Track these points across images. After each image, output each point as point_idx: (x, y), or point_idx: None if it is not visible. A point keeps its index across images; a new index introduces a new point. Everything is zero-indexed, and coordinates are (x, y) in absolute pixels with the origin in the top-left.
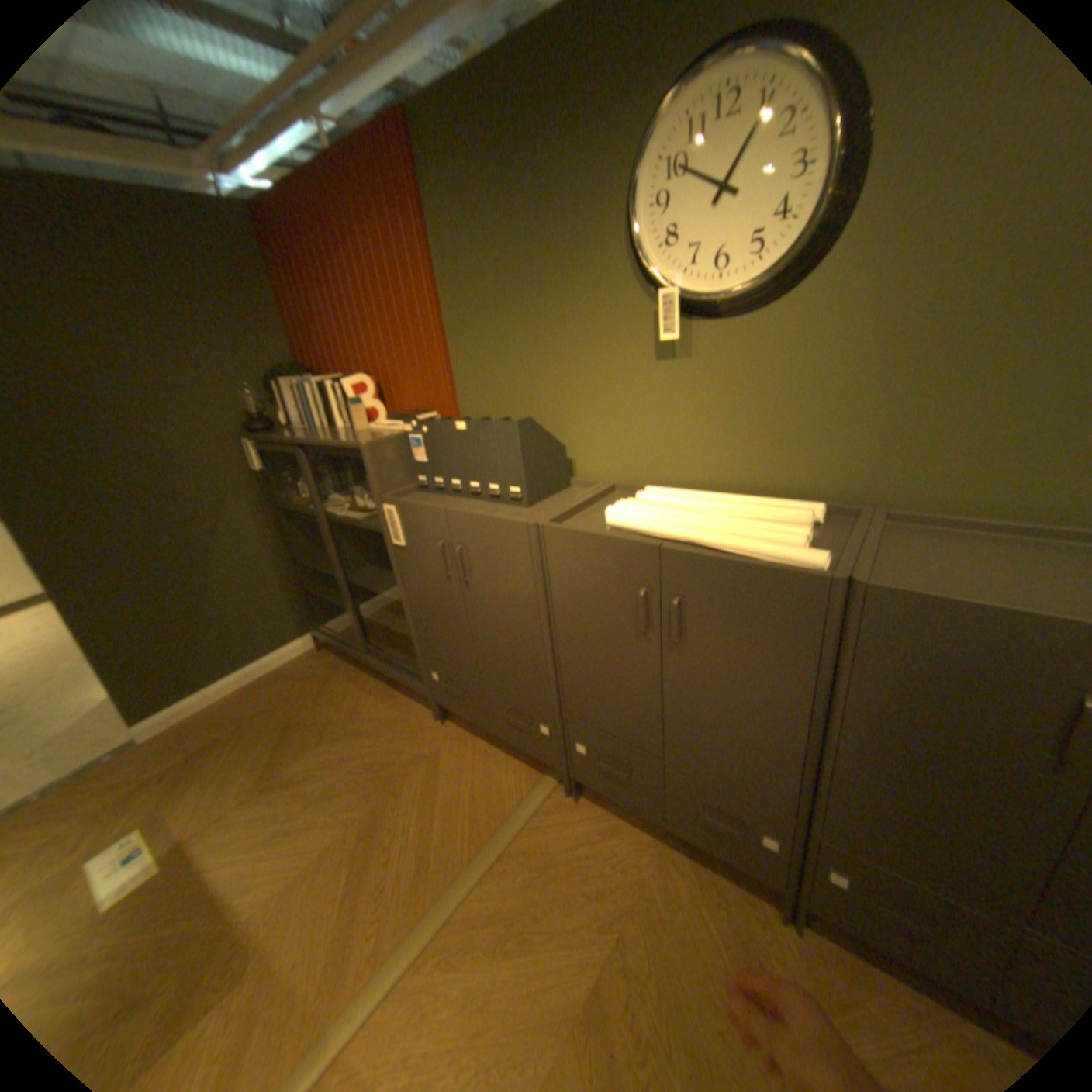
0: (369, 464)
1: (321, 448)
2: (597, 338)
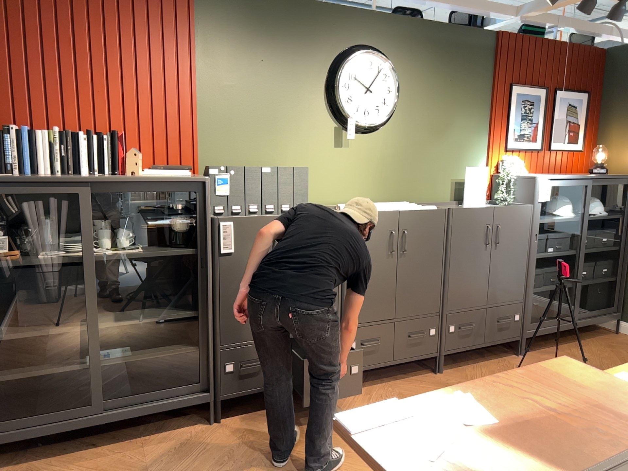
0: (207, 192)
1: (123, 185)
2: (307, 133)
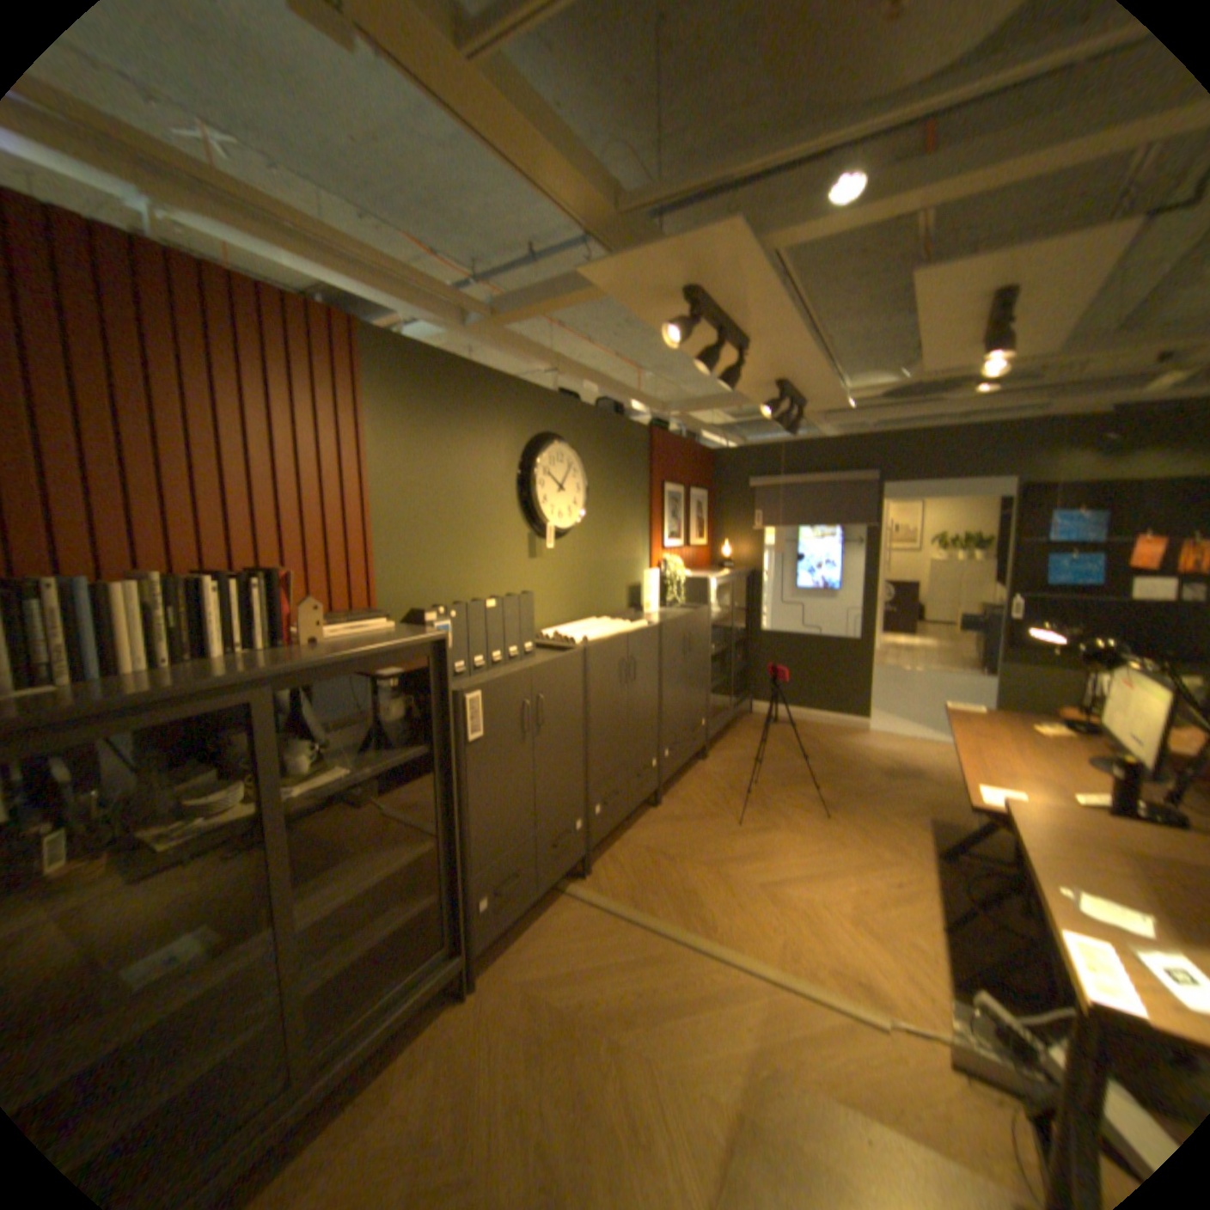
0: (450, 654)
1: (327, 668)
2: (502, 545)
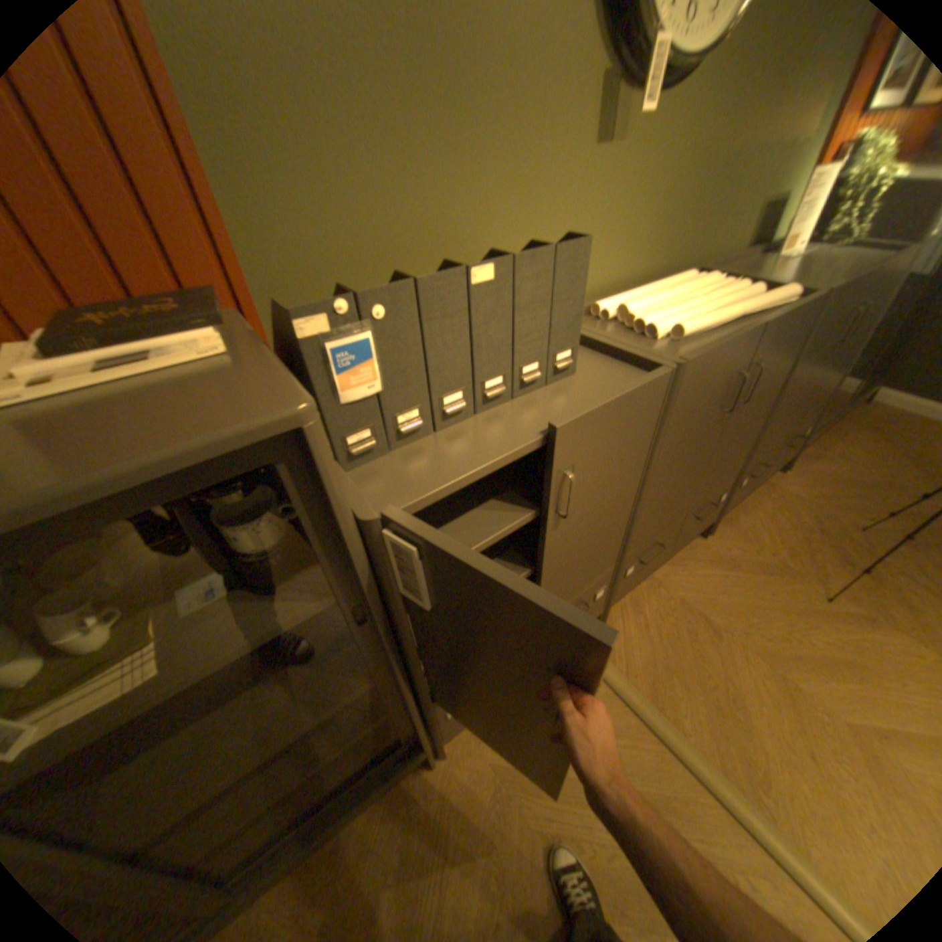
0: (325, 457)
1: None
2: (539, 101)
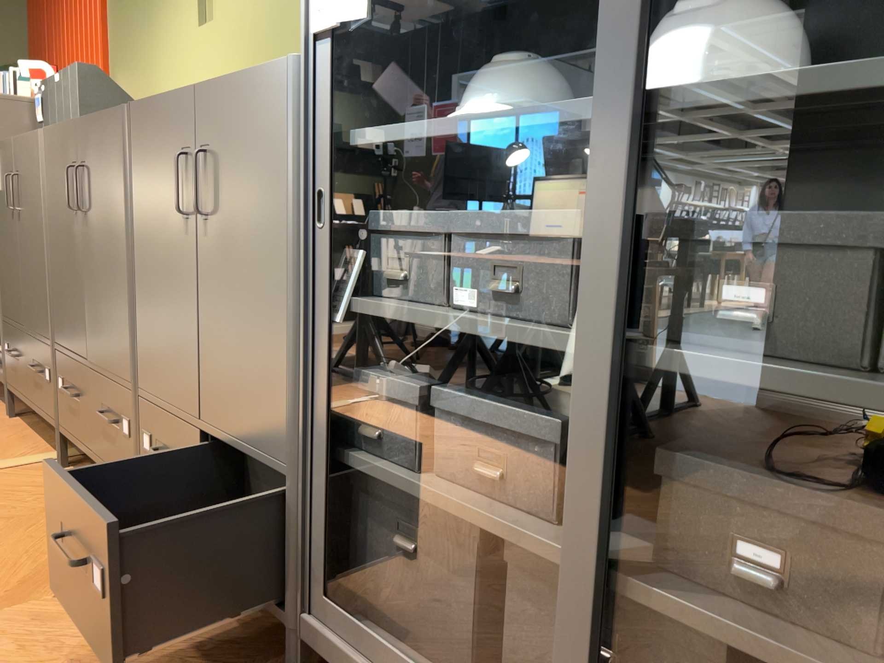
0: None
1: None
2: (174, 16)
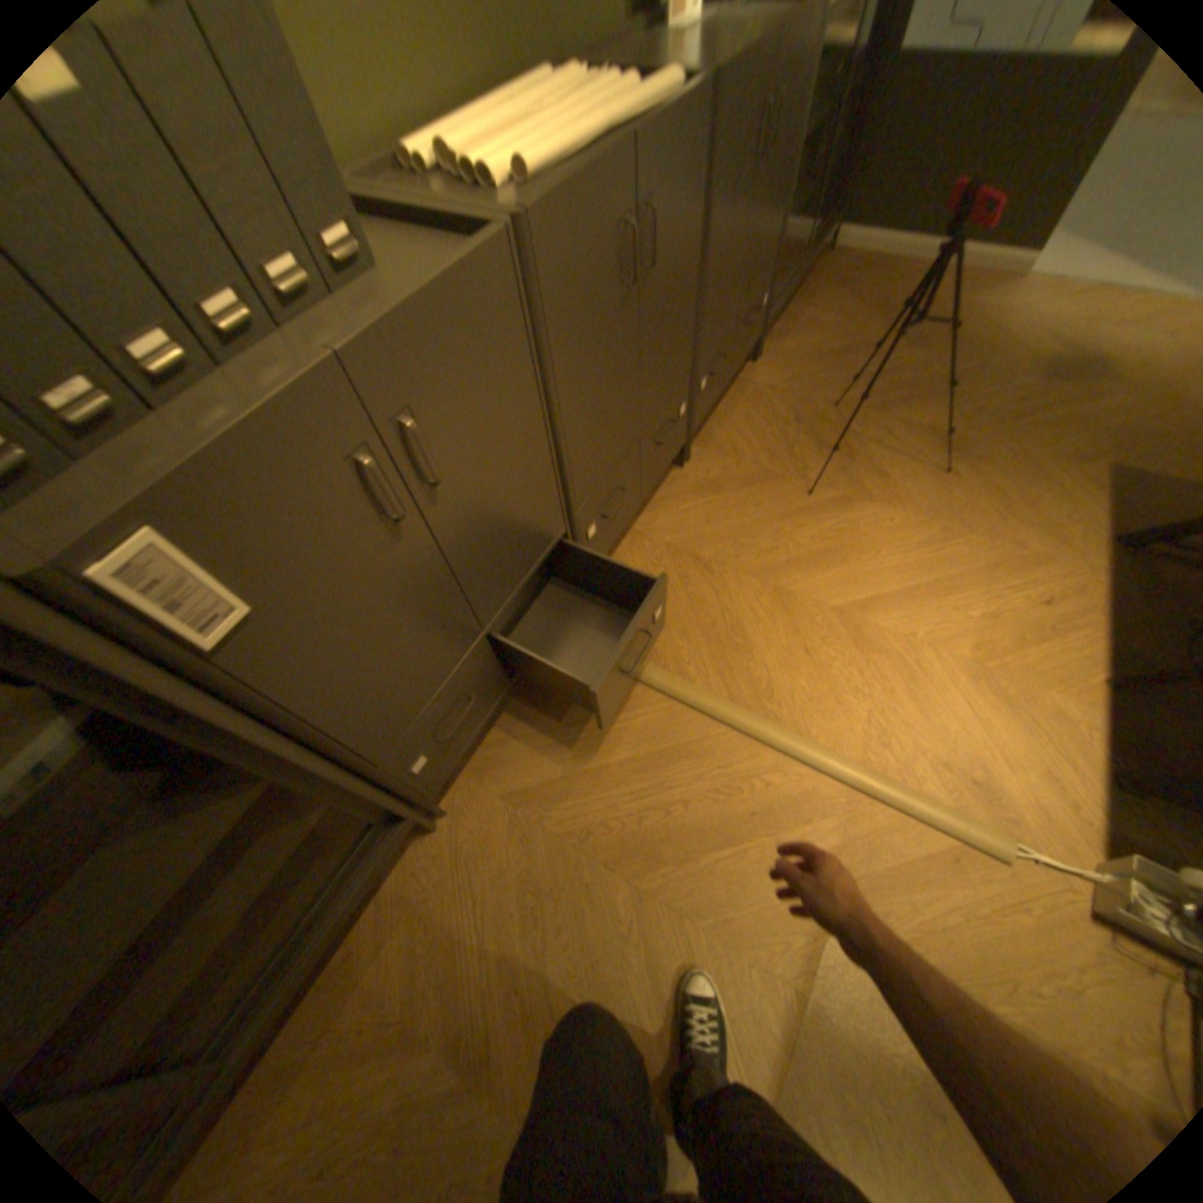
0: None
1: None
2: None
